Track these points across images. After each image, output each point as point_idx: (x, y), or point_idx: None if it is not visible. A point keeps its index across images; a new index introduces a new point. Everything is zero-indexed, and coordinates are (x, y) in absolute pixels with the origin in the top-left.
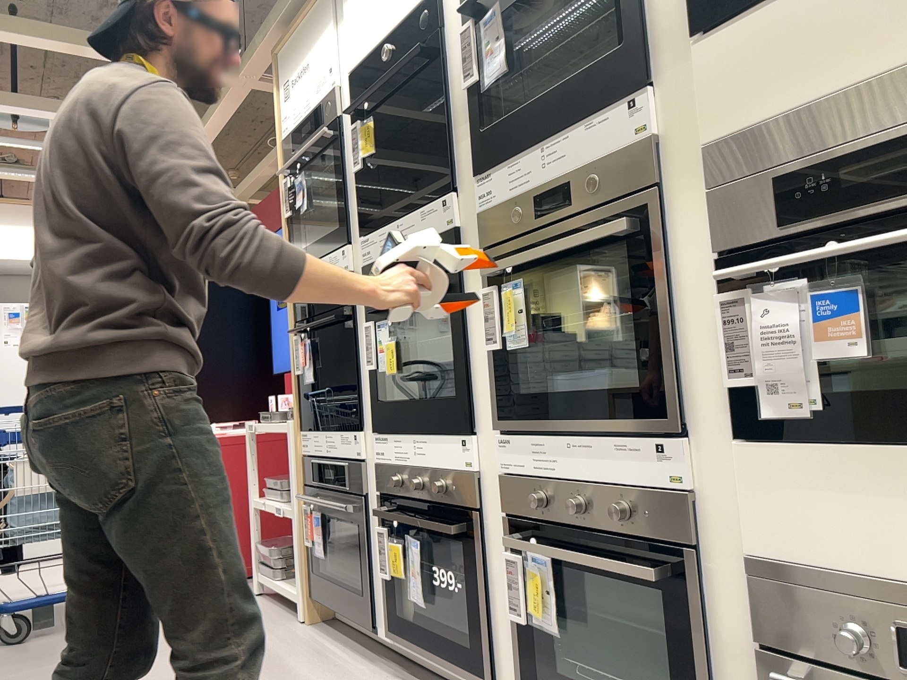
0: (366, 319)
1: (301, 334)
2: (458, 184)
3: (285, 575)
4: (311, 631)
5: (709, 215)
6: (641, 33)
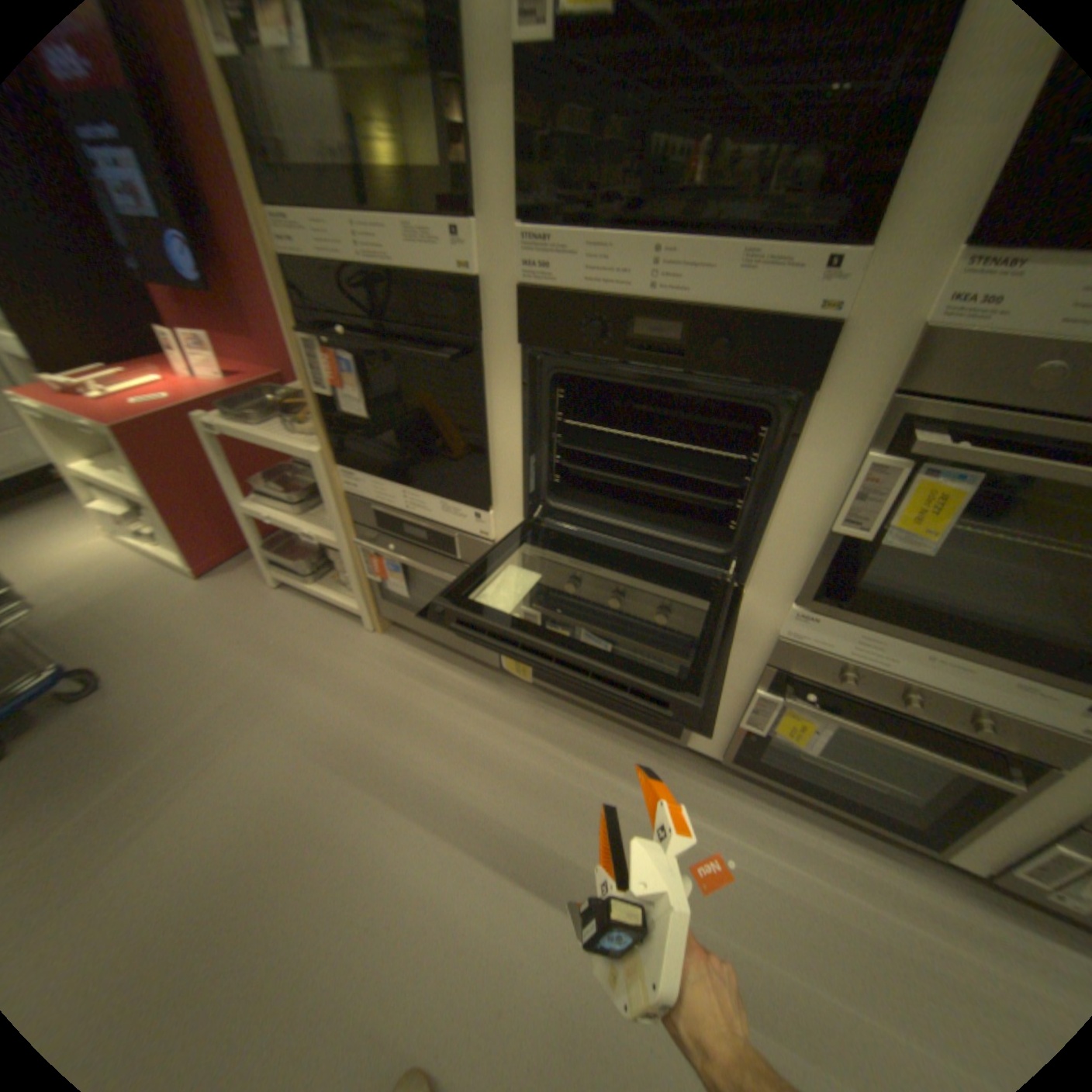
0: (514, 374)
1: (315, 330)
2: (889, 231)
3: (317, 577)
4: (394, 643)
5: None
6: None
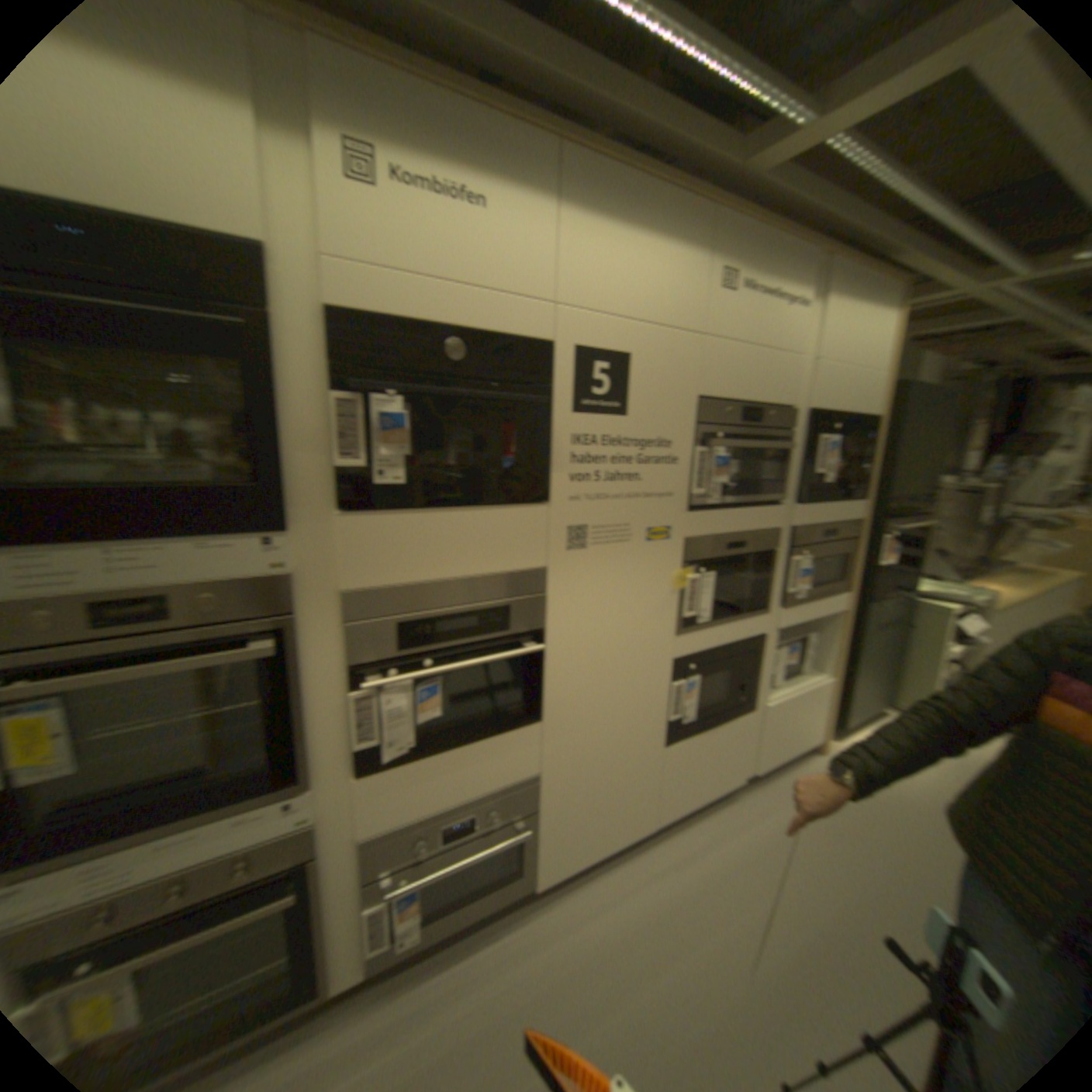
0: None
1: None
2: None
3: None
4: None
5: (342, 644)
6: (276, 482)
